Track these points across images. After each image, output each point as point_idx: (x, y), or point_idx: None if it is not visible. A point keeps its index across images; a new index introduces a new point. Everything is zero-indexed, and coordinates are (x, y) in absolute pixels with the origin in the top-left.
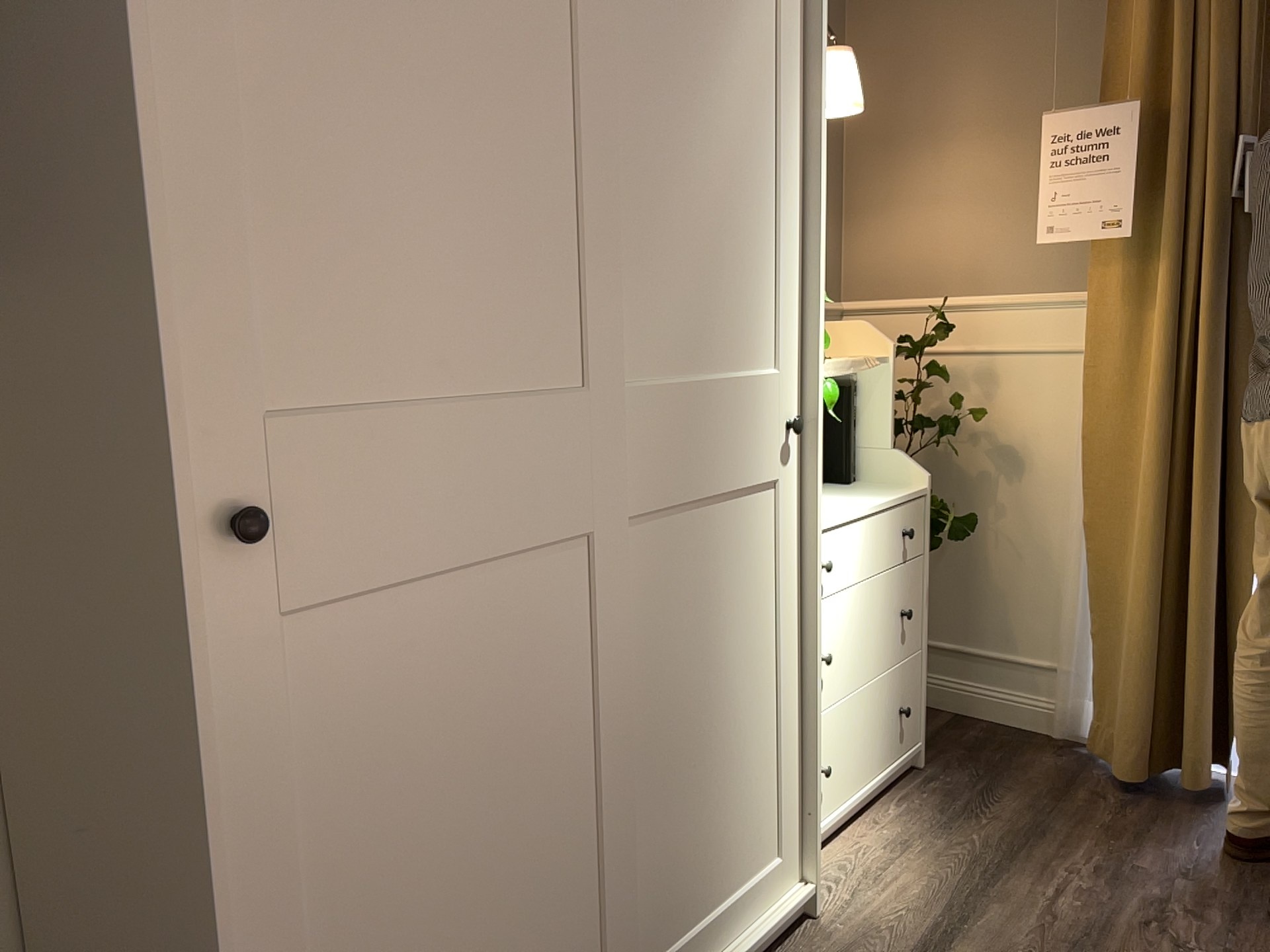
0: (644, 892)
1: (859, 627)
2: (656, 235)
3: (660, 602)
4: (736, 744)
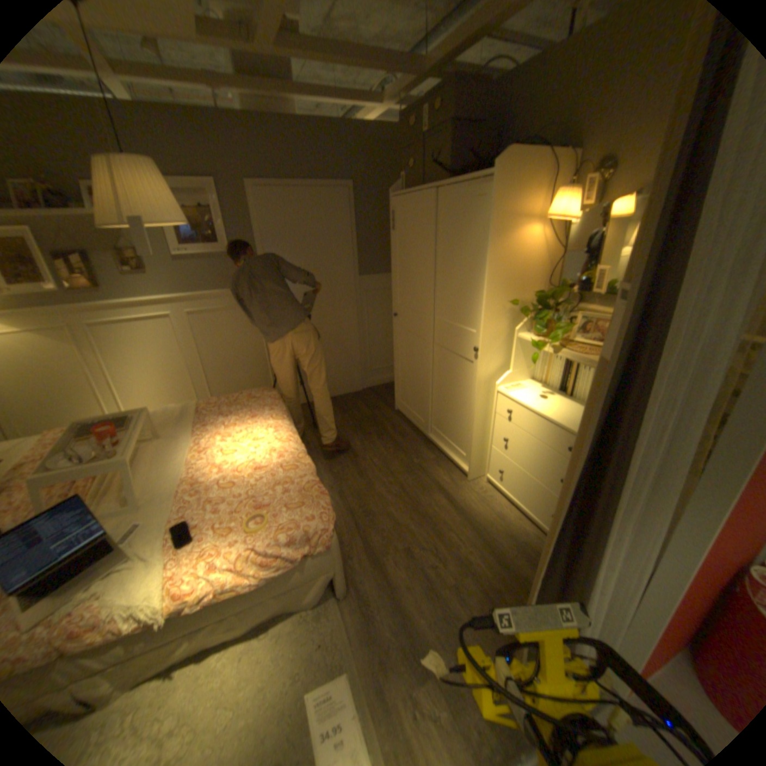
0: (436, 415)
1: (529, 450)
2: (445, 288)
3: (442, 365)
4: (456, 413)
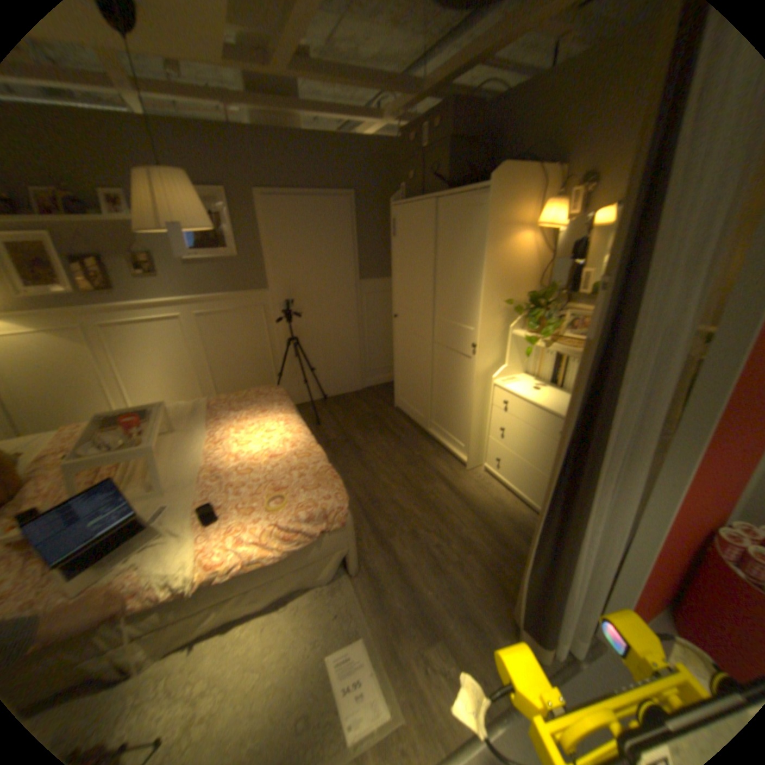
0: (436, 409)
1: (525, 437)
2: (445, 290)
3: (442, 361)
4: (456, 406)
